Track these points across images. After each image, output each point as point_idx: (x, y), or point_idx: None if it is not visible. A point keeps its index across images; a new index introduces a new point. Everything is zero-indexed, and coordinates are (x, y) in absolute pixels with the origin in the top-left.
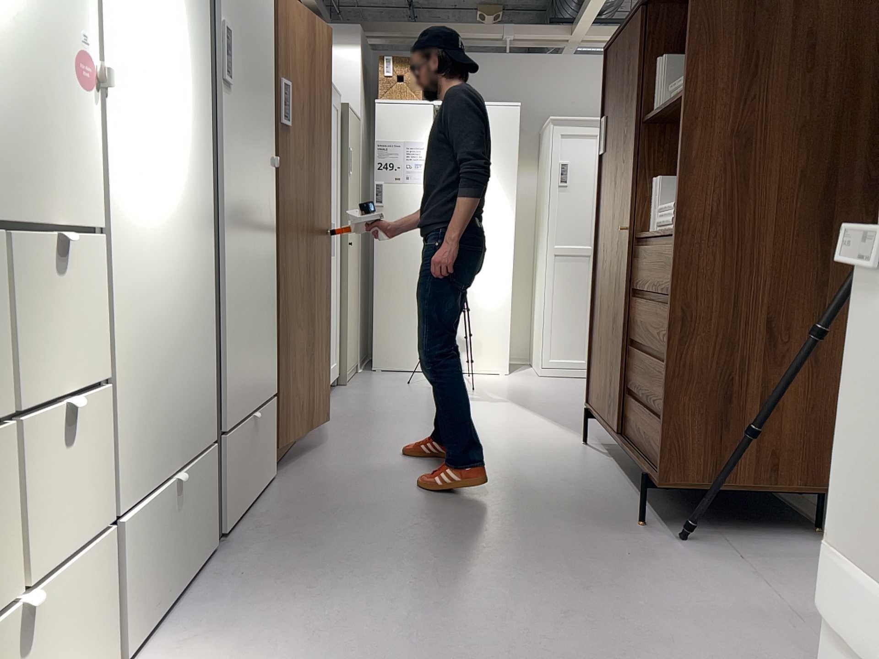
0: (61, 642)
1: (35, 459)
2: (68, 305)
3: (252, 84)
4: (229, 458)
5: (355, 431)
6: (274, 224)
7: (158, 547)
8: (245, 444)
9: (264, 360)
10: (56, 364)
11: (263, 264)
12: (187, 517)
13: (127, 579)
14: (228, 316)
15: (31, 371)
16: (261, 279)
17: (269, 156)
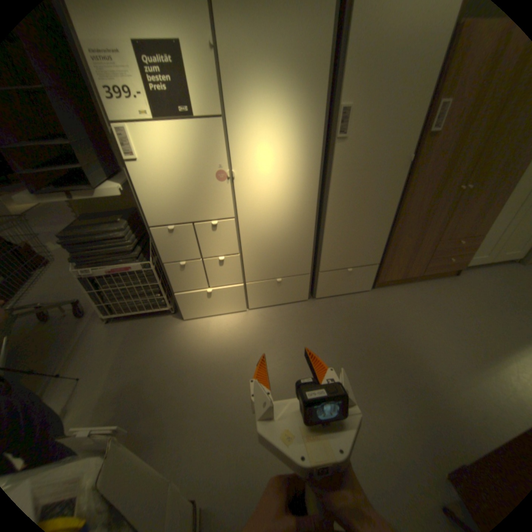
0: (225, 298)
1: (213, 267)
2: (222, 237)
3: (385, 123)
4: (323, 279)
5: (452, 295)
6: (401, 192)
7: (267, 292)
8: (338, 277)
9: (368, 251)
10: (218, 249)
11: (377, 213)
12: (286, 289)
13: (251, 294)
14: (329, 236)
15: (209, 250)
16: (373, 219)
17: (416, 152)
